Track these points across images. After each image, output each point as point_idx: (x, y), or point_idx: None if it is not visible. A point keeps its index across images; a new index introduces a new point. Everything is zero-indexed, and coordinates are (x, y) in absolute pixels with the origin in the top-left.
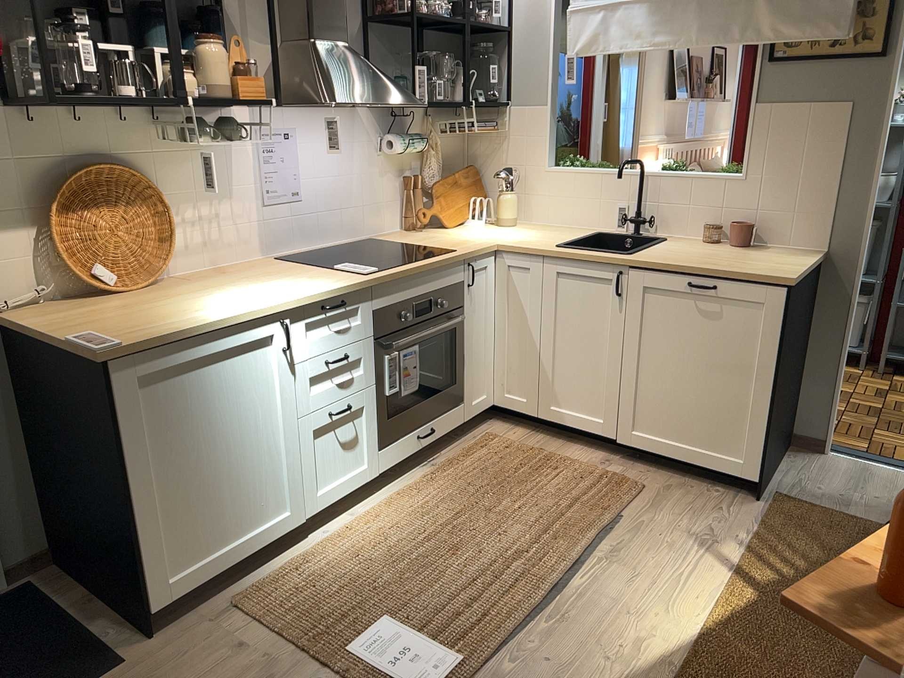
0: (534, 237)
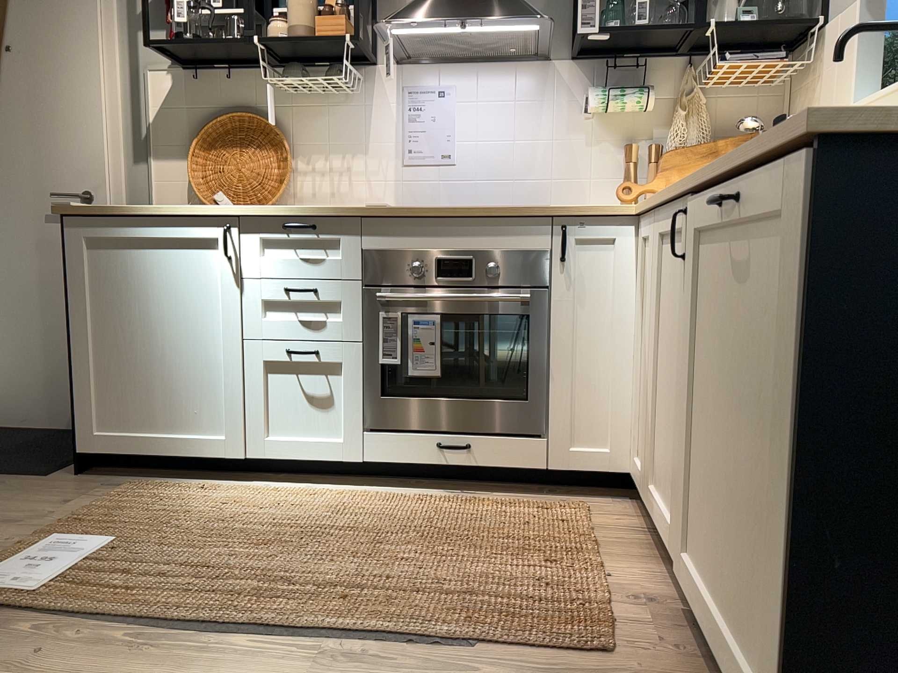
0: None
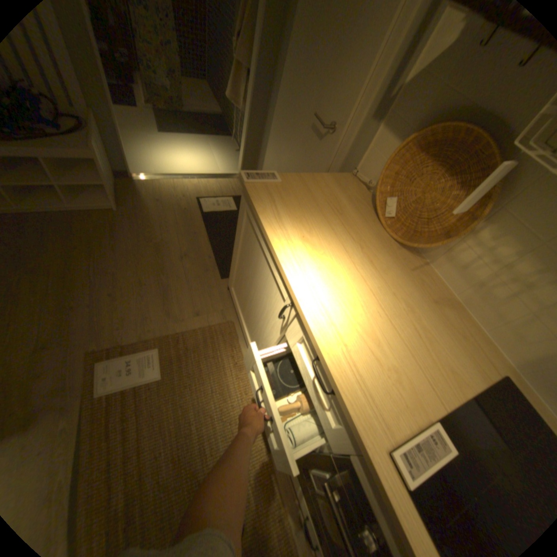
0: None
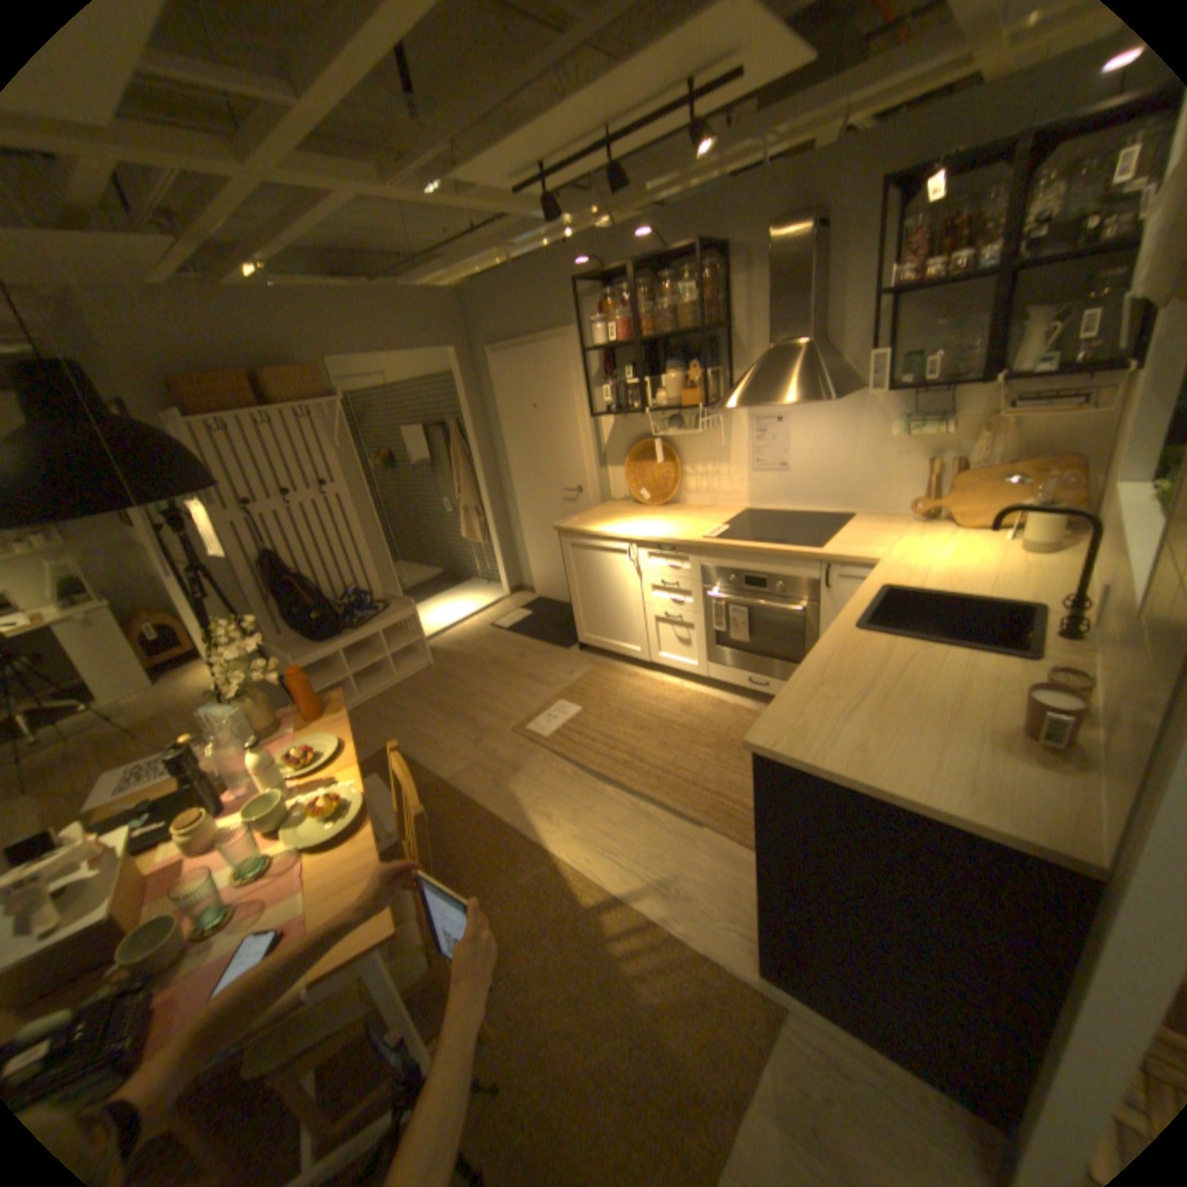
0: (945, 572)
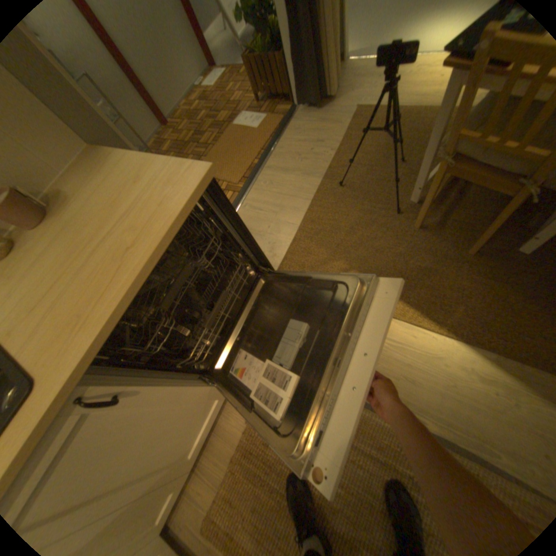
0: None
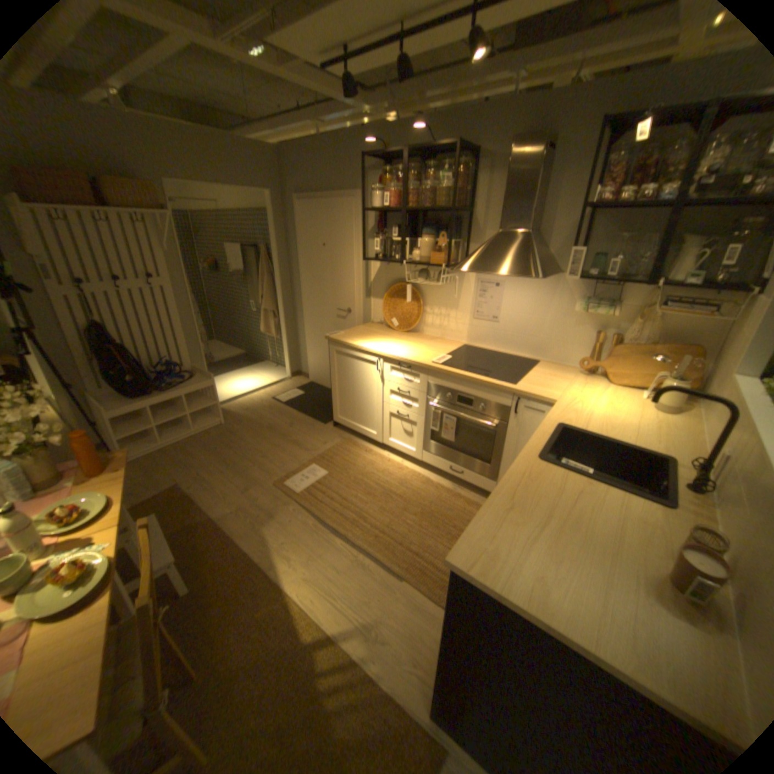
0: (603, 418)
